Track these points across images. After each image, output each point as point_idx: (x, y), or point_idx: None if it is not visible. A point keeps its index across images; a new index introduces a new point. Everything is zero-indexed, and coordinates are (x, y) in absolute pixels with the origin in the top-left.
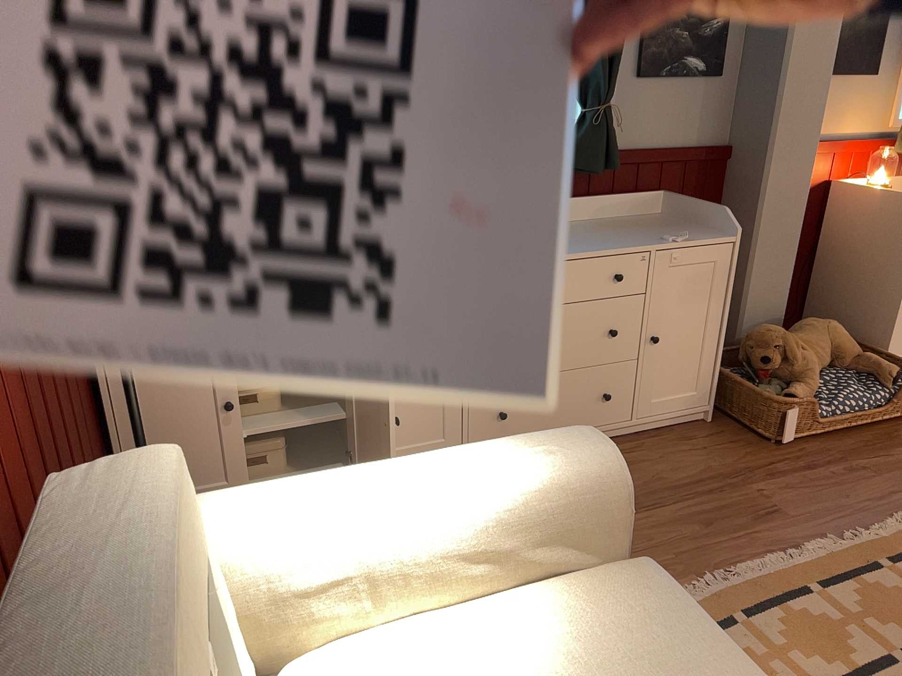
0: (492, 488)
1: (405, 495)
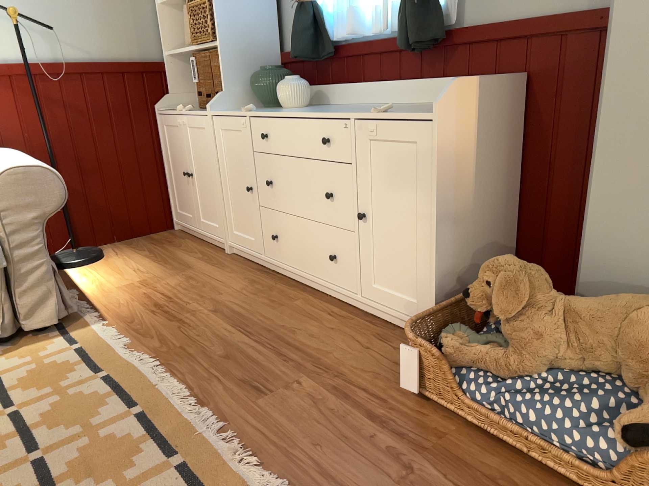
0: None
1: None
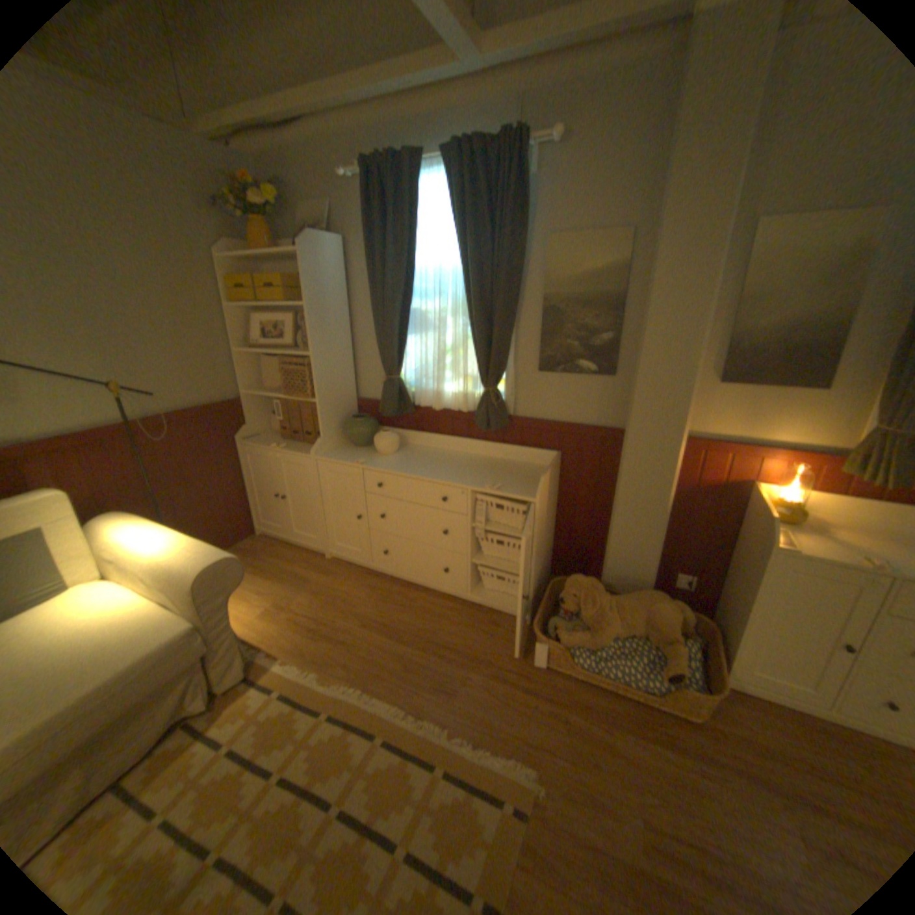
0: (159, 557)
1: (143, 544)
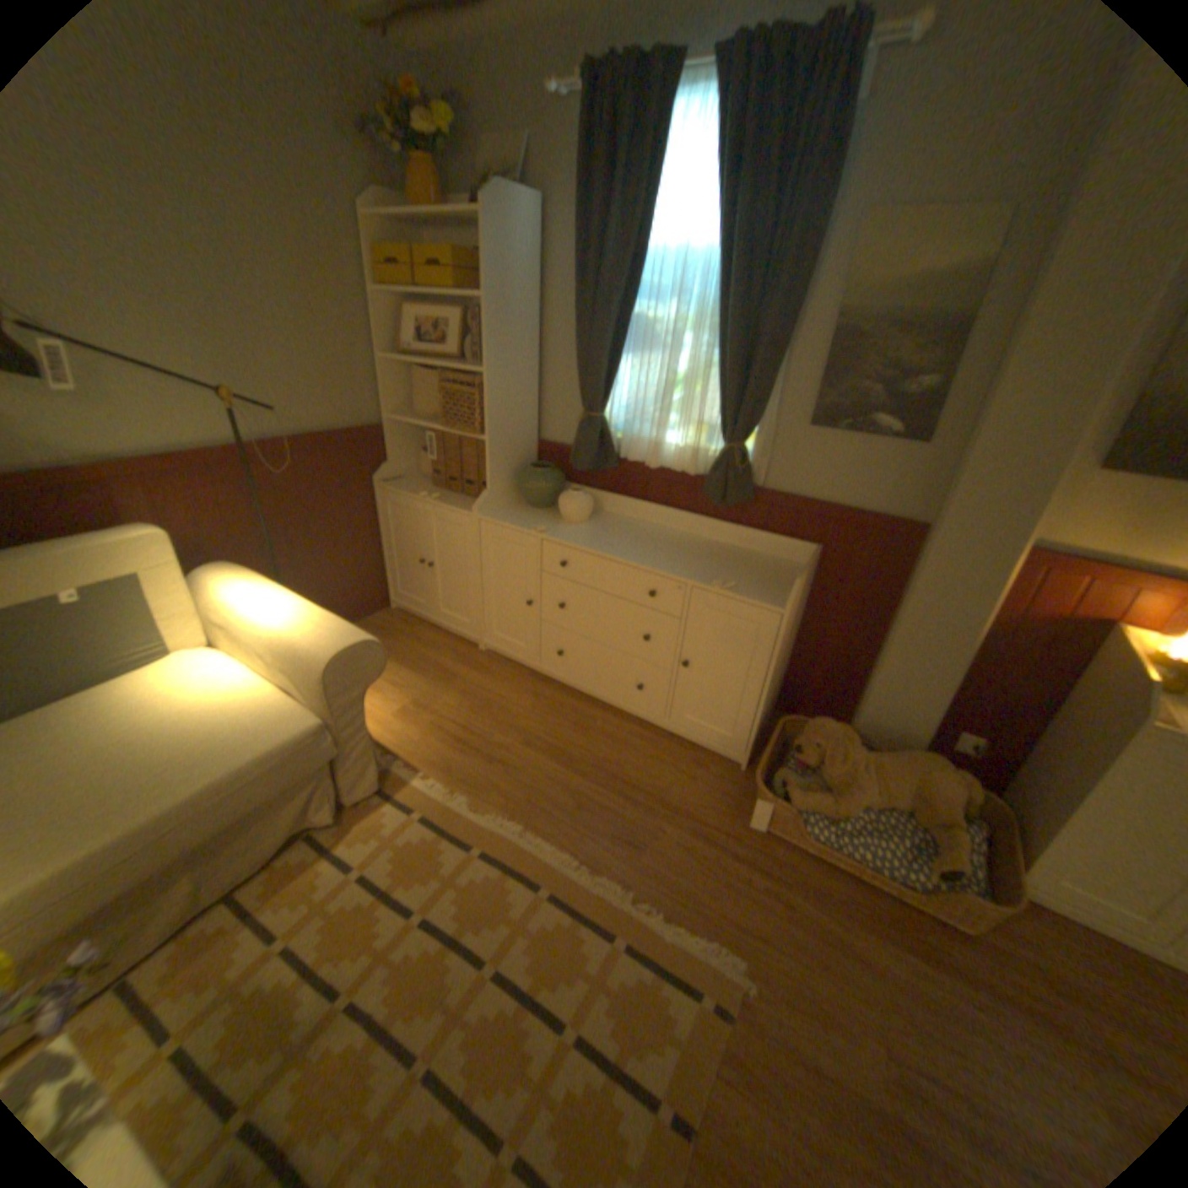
0: (282, 630)
1: (262, 610)
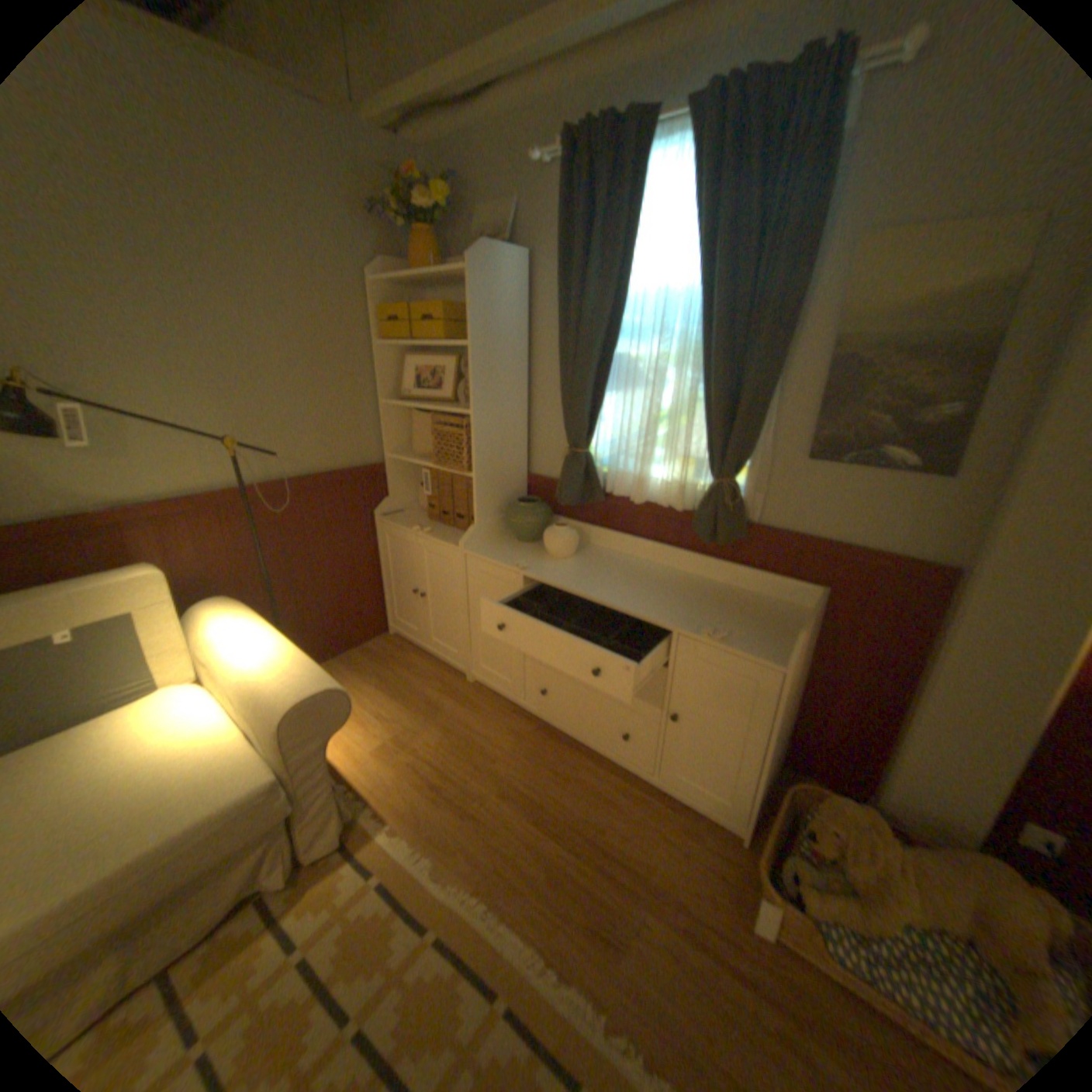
0: (250, 674)
1: (238, 651)
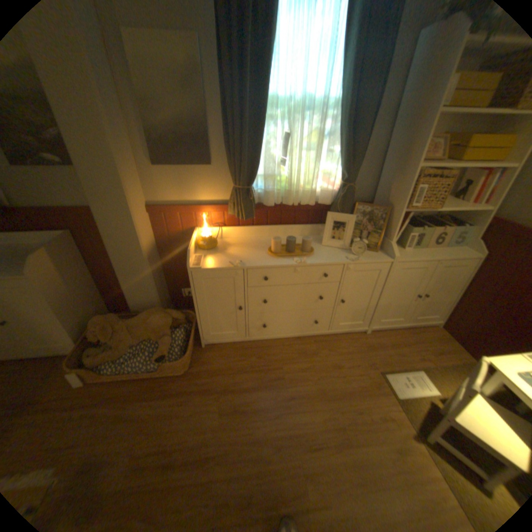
0: None
1: None
